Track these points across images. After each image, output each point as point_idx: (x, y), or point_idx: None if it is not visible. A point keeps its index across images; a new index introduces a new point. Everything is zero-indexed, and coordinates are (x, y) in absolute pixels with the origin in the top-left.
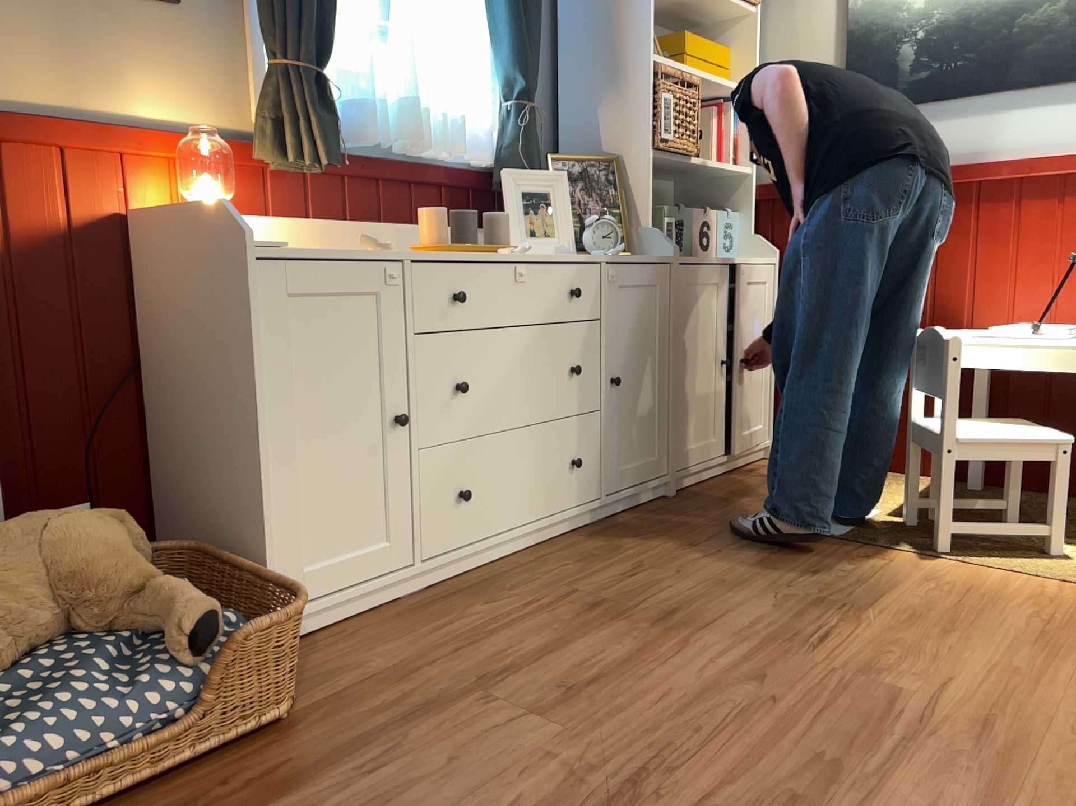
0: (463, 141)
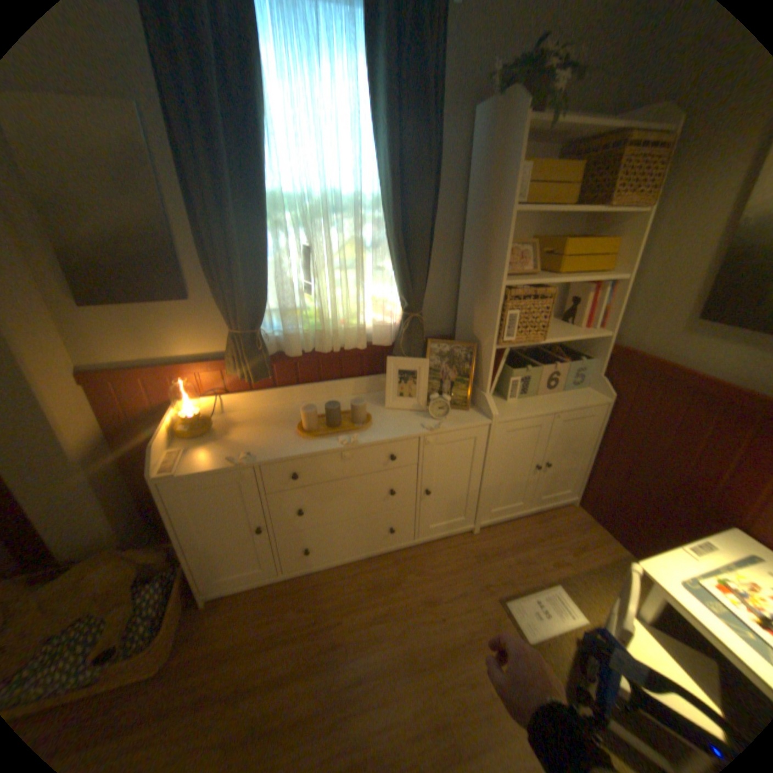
0: (374, 330)
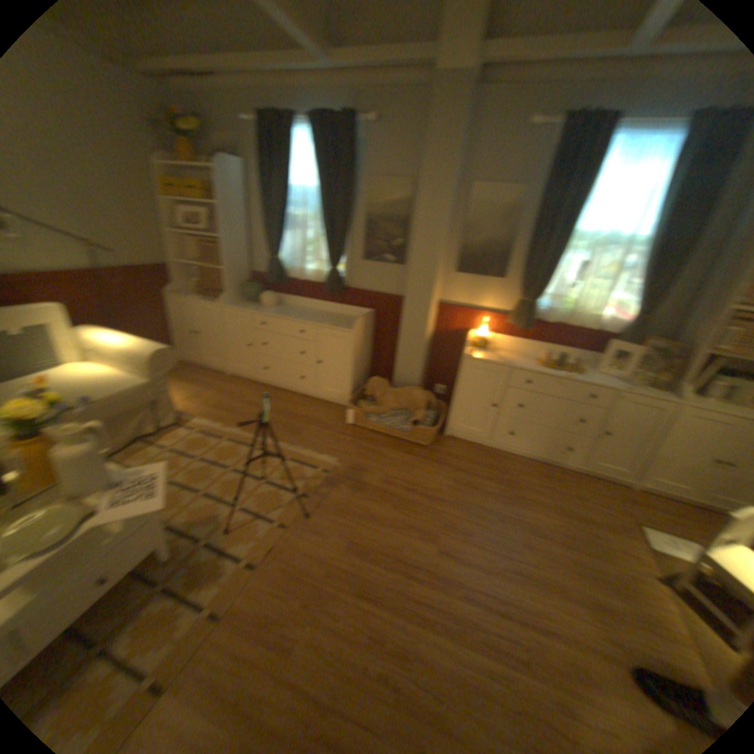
0: (608, 322)
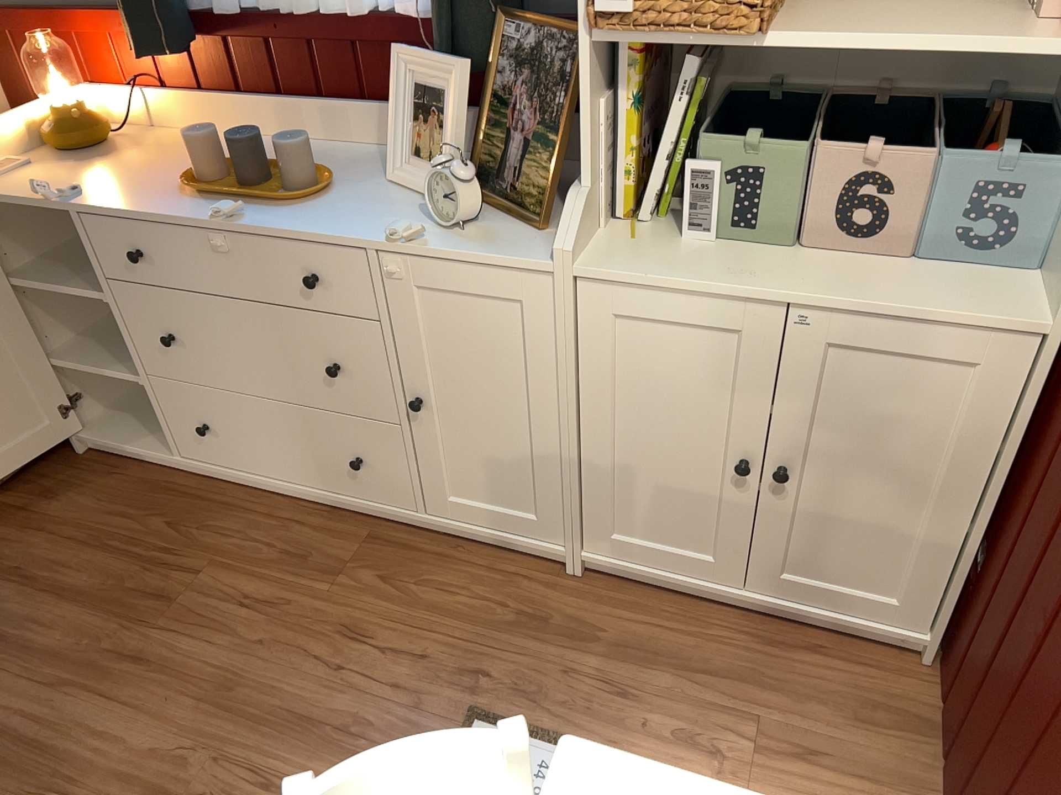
0: None
